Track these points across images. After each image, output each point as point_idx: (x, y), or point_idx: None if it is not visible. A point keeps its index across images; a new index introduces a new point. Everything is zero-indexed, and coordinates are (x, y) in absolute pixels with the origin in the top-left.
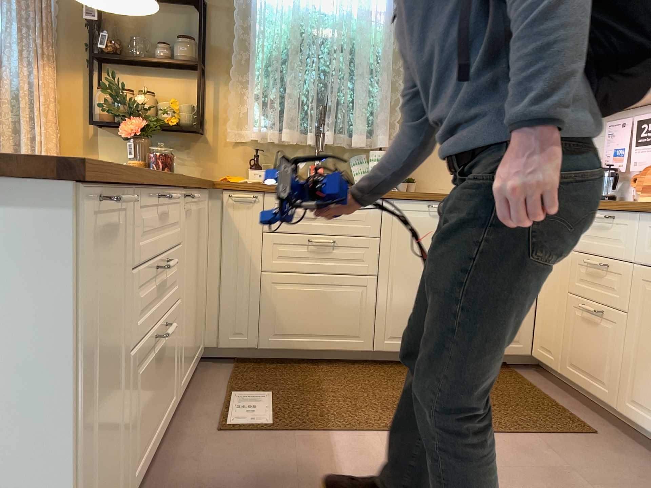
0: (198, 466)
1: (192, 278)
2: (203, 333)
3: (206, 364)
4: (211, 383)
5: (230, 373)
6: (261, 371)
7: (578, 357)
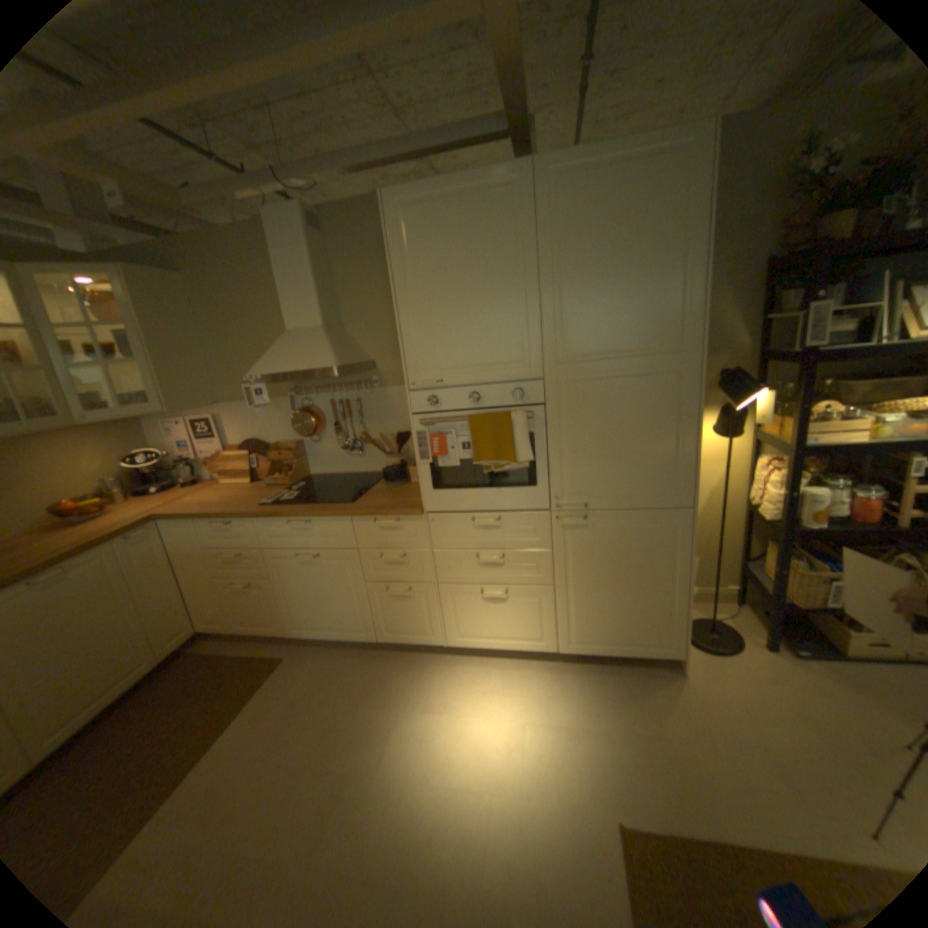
0: None
1: None
2: None
3: None
4: None
5: None
6: None
7: (240, 619)
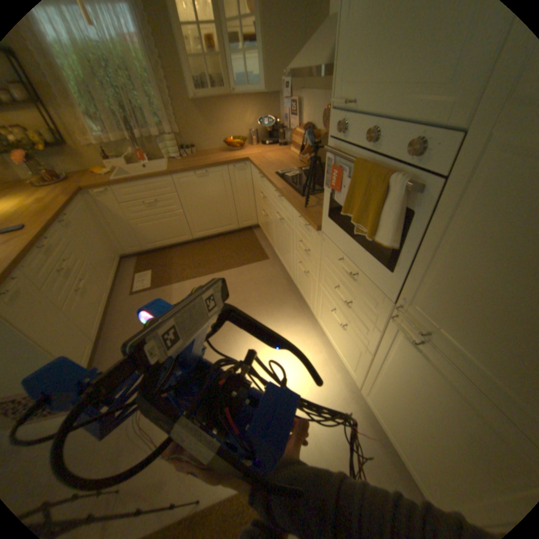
0: (123, 312)
1: (91, 242)
2: (115, 251)
3: (124, 261)
4: (126, 271)
5: (134, 264)
6: (147, 259)
7: (265, 230)
